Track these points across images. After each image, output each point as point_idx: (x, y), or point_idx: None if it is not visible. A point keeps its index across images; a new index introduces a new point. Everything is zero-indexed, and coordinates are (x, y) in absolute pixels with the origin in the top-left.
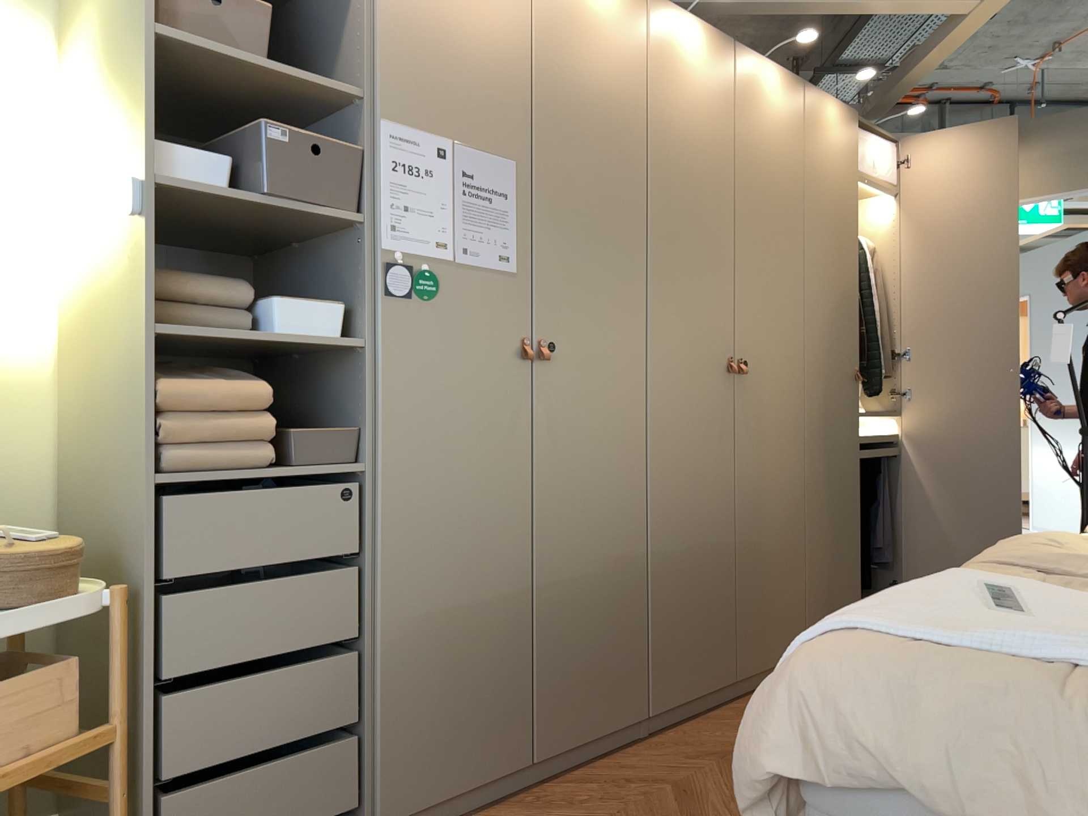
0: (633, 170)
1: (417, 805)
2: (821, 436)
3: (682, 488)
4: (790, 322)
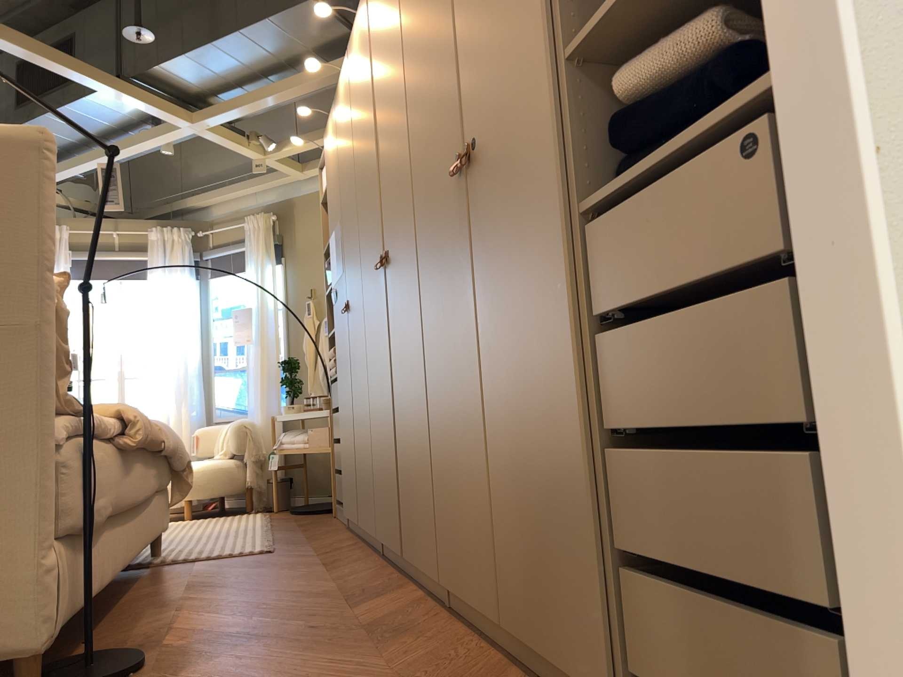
0: (353, 171)
1: (347, 515)
2: (437, 294)
3: (377, 375)
4: (406, 179)
